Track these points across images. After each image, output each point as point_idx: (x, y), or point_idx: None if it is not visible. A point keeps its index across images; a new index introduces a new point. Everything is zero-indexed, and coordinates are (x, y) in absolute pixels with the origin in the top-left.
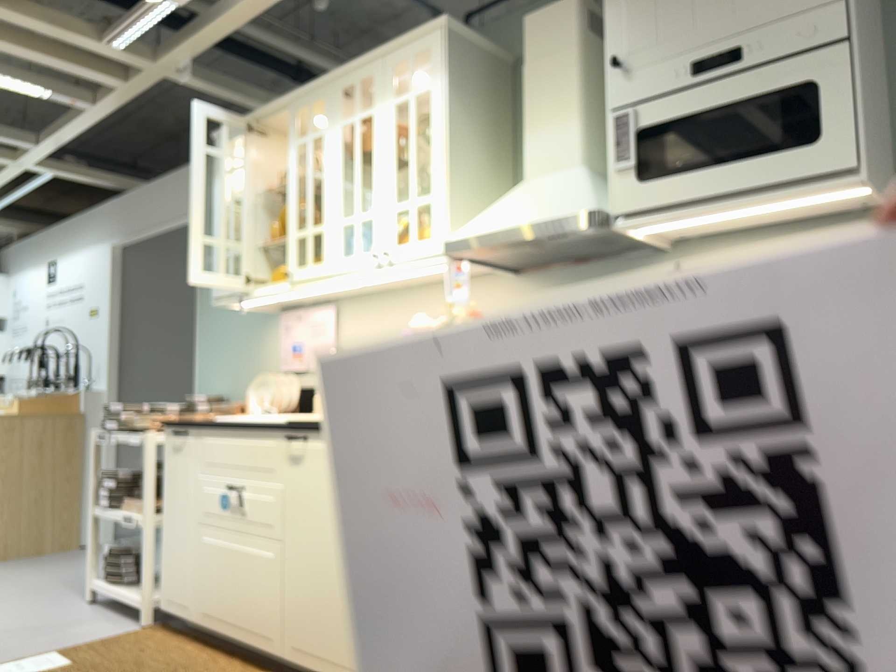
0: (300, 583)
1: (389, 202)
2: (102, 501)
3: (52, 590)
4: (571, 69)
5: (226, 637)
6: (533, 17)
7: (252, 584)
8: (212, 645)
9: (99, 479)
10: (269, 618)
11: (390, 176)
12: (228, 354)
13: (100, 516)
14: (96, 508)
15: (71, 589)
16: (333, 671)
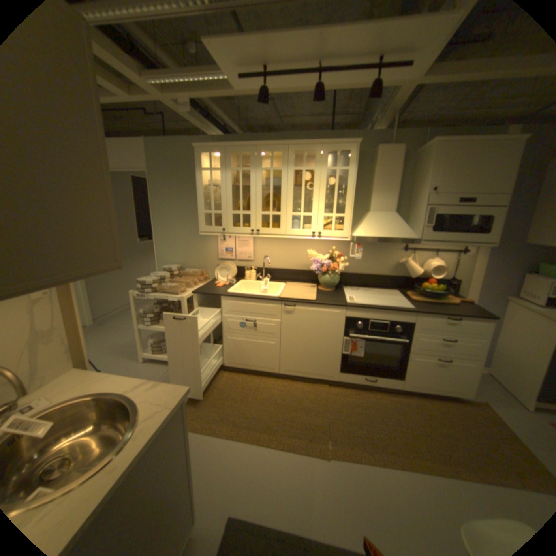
0: (290, 351)
1: (321, 212)
2: (147, 323)
3: (108, 360)
4: (398, 174)
5: (246, 369)
6: (385, 146)
7: (263, 352)
8: (230, 370)
9: (141, 314)
10: (273, 362)
11: (322, 201)
12: (179, 246)
13: (146, 329)
14: (140, 326)
15: (119, 357)
16: (307, 375)
